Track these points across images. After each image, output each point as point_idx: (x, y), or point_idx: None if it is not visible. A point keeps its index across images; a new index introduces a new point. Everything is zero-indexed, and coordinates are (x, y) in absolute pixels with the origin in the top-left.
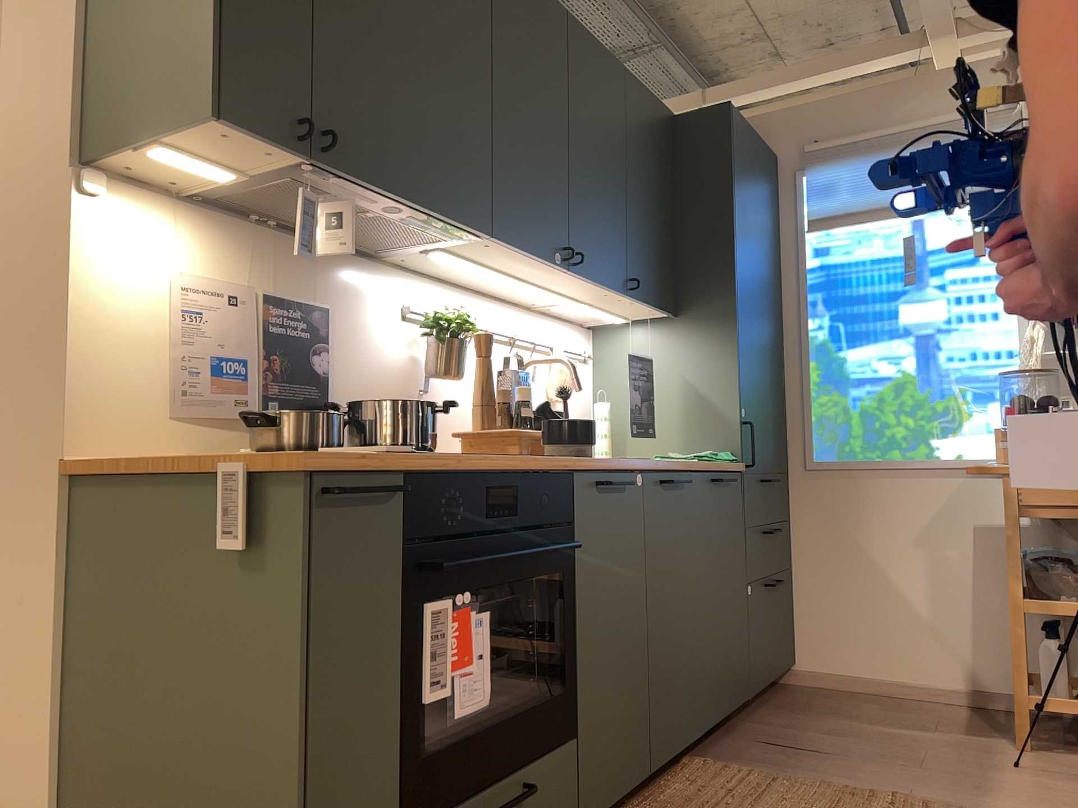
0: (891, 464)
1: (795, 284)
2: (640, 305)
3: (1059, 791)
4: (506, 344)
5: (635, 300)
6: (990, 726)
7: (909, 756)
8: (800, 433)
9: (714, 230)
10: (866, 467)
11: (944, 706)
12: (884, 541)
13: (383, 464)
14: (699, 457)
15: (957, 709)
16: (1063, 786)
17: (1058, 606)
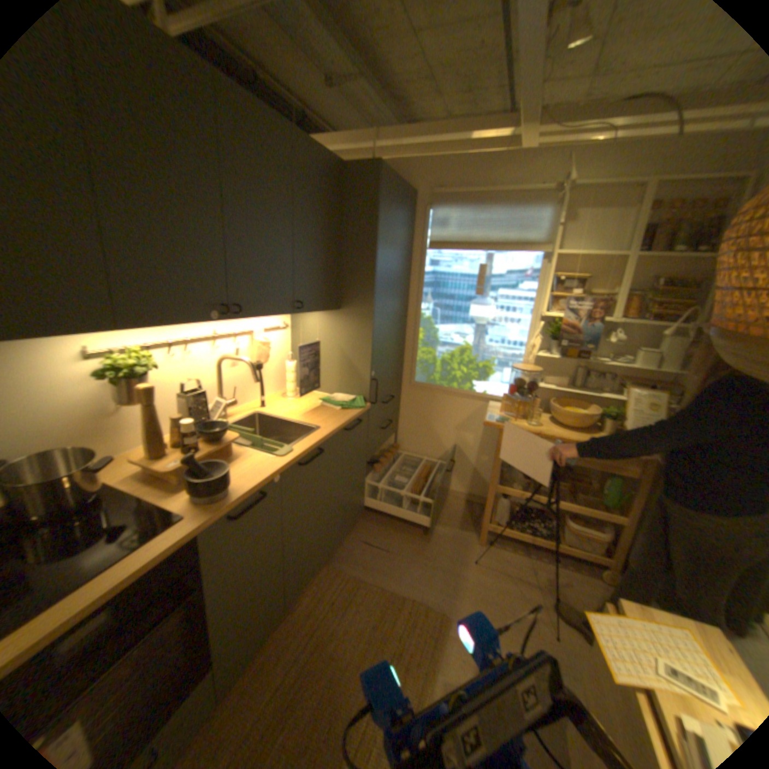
0: (451, 390)
1: (416, 280)
2: (307, 311)
3: (489, 588)
4: (212, 336)
5: (301, 312)
6: (470, 521)
7: (428, 555)
8: (409, 365)
9: (363, 257)
10: (438, 389)
11: (453, 501)
12: (440, 425)
13: None
14: (341, 404)
15: (459, 503)
16: (492, 582)
17: (510, 492)
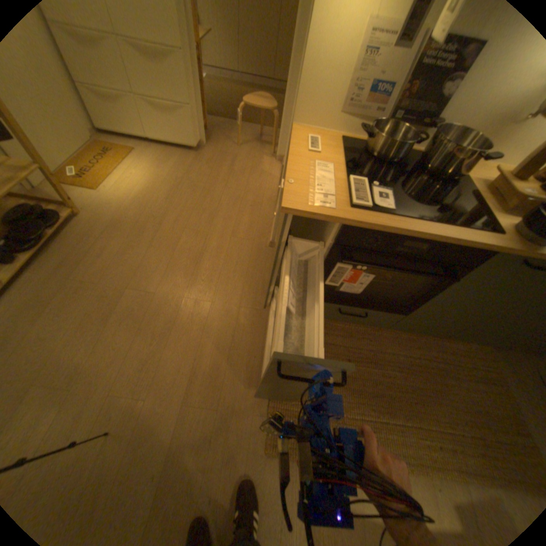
0: None
1: None
2: None
3: None
4: None
5: None
6: None
7: None
8: None
9: None
10: None
11: None
12: None
13: (329, 219)
14: None
15: None
16: None
17: None
